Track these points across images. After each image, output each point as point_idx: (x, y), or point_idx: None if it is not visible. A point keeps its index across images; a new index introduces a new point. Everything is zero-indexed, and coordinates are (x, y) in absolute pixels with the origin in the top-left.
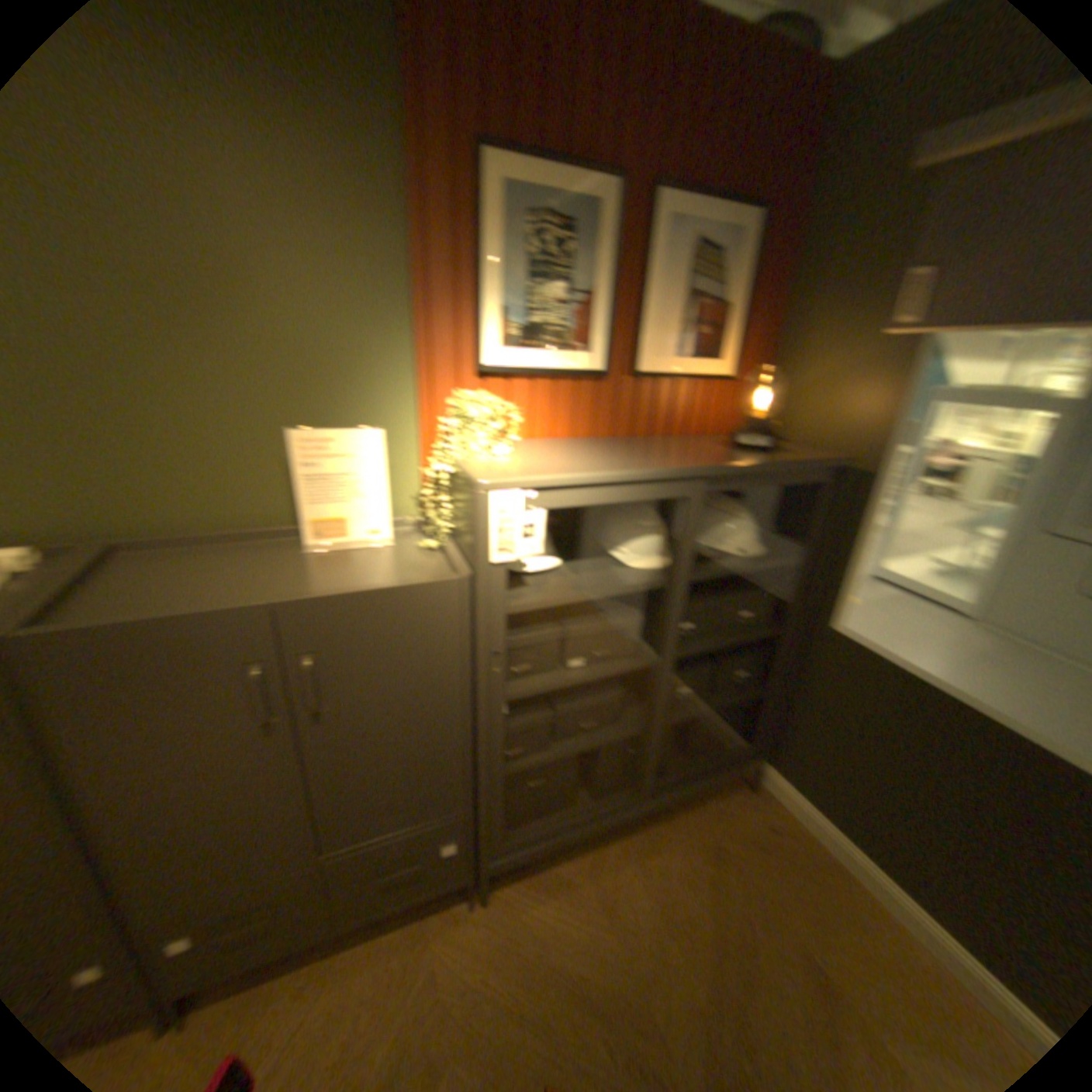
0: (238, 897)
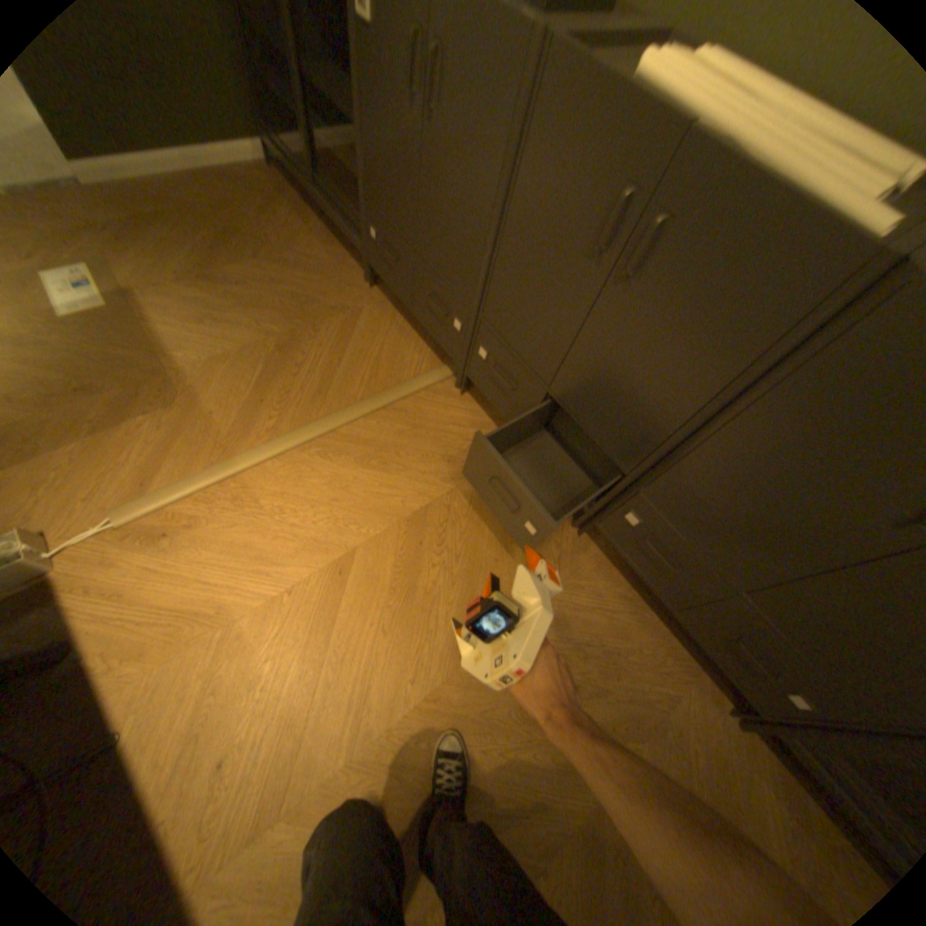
0: (683, 546)
